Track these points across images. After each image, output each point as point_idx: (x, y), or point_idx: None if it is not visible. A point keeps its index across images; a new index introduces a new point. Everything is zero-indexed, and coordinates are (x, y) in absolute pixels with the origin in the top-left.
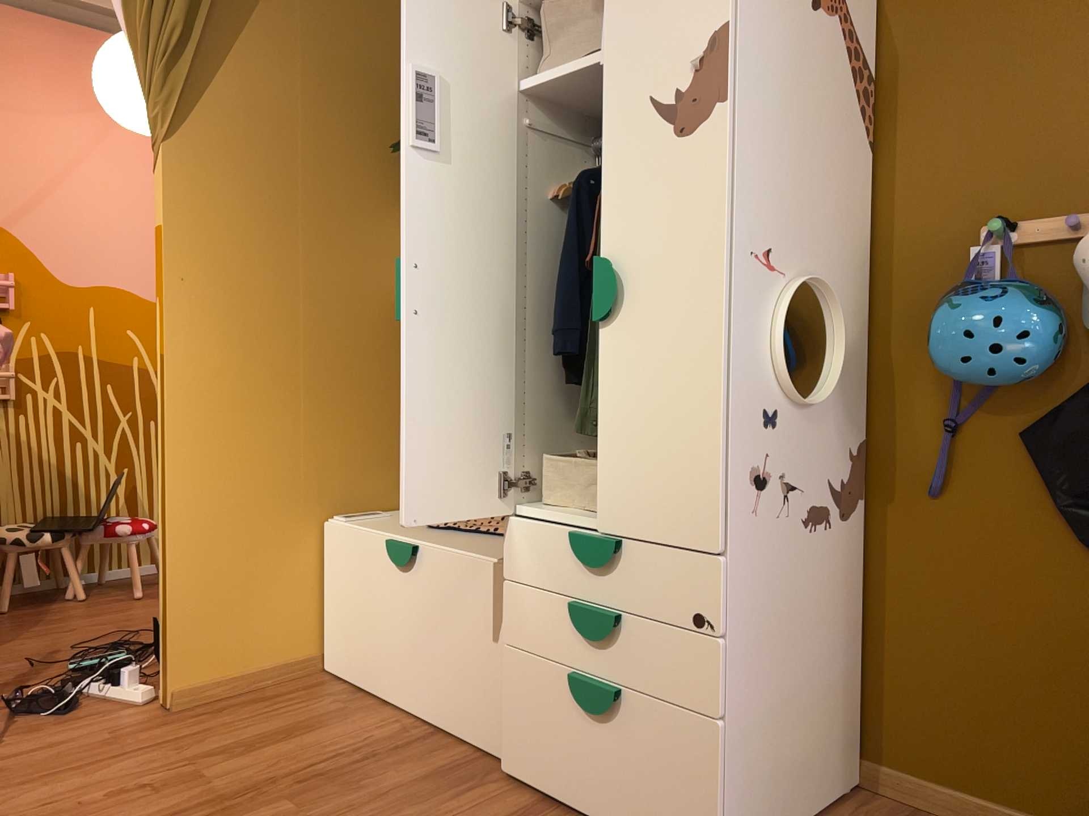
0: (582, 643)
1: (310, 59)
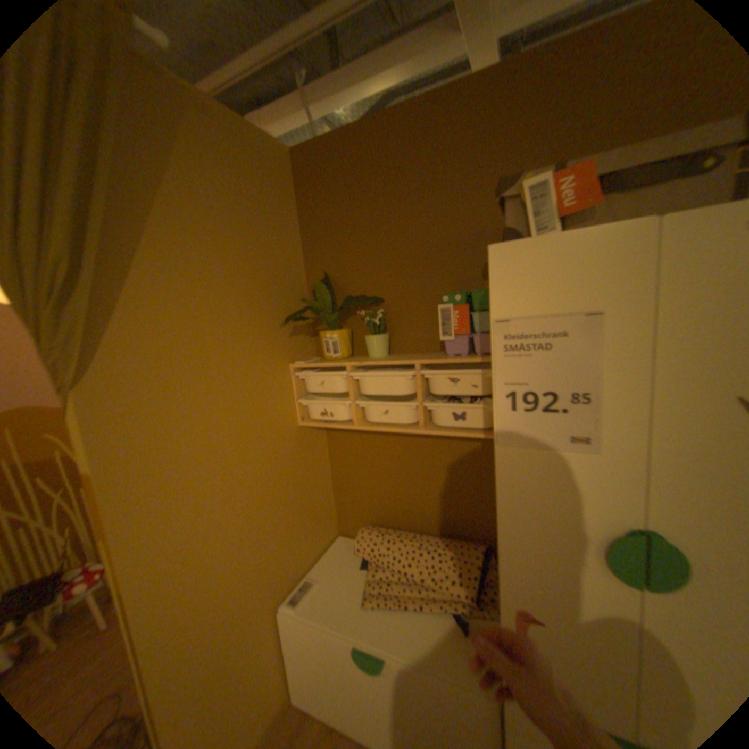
0: None
1: (205, 261)
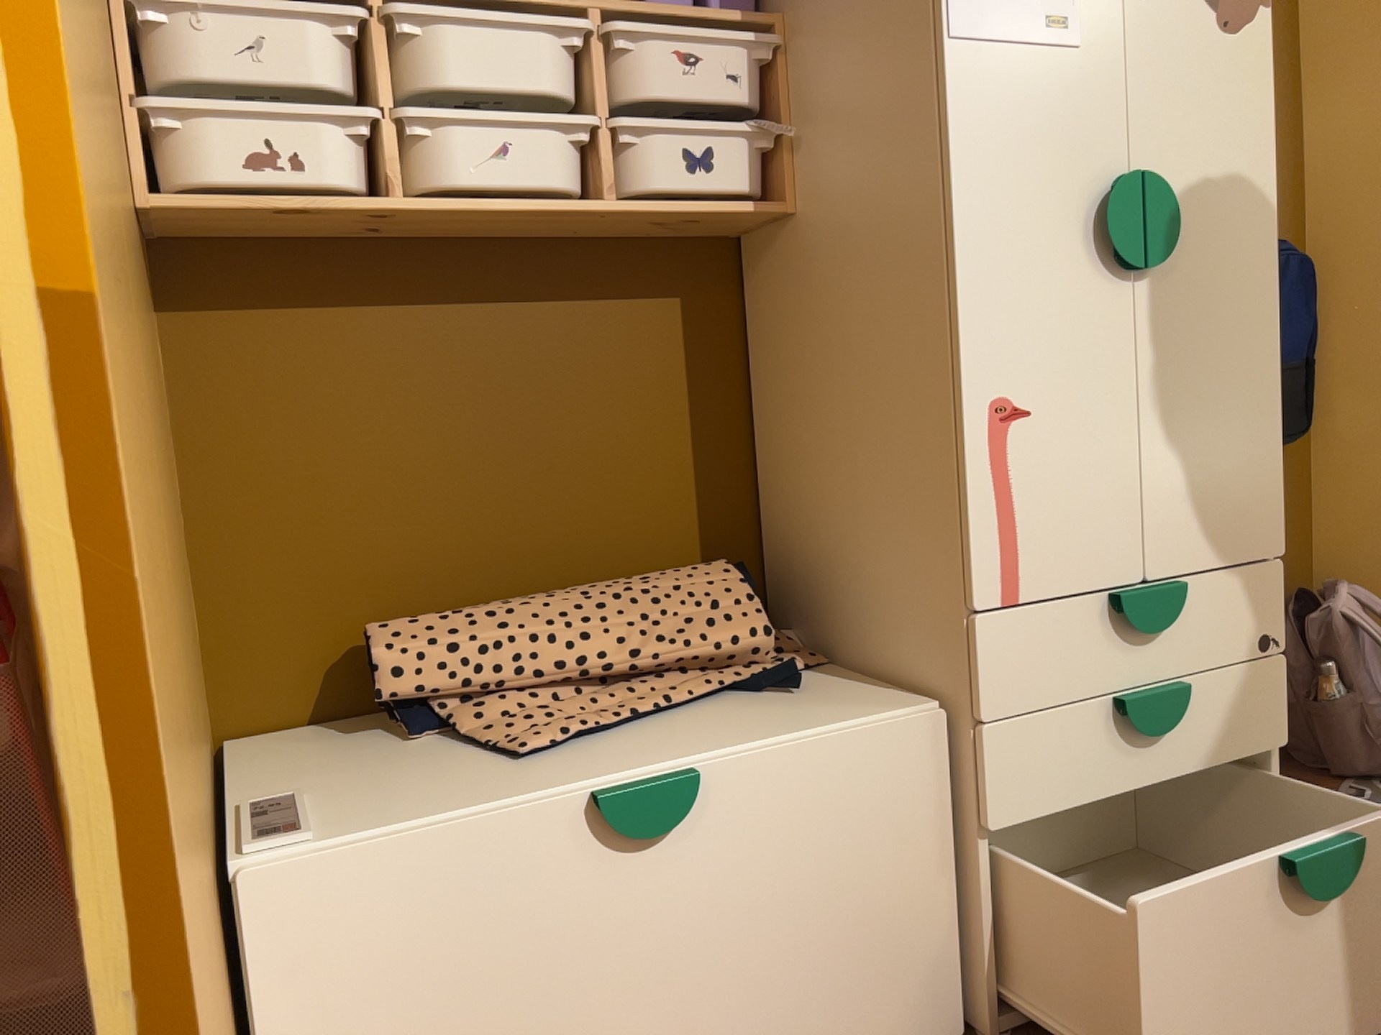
0: (1129, 749)
1: None
